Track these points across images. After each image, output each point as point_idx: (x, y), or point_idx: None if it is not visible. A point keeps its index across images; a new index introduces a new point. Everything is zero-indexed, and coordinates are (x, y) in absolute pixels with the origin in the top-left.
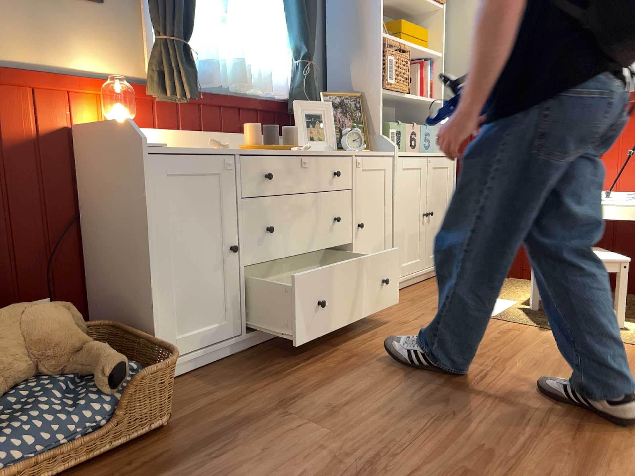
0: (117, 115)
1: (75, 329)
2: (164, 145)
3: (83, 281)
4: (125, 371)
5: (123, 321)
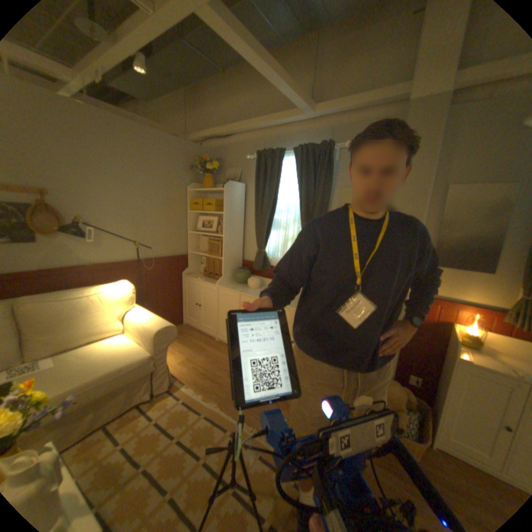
0: (475, 328)
1: (406, 403)
2: (473, 361)
3: (438, 382)
4: (404, 433)
5: (437, 411)
